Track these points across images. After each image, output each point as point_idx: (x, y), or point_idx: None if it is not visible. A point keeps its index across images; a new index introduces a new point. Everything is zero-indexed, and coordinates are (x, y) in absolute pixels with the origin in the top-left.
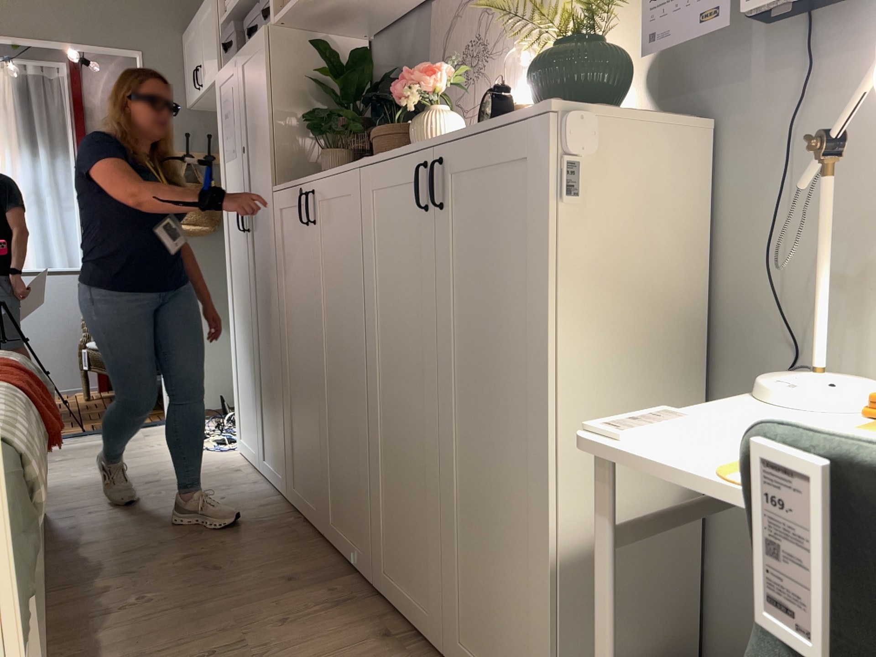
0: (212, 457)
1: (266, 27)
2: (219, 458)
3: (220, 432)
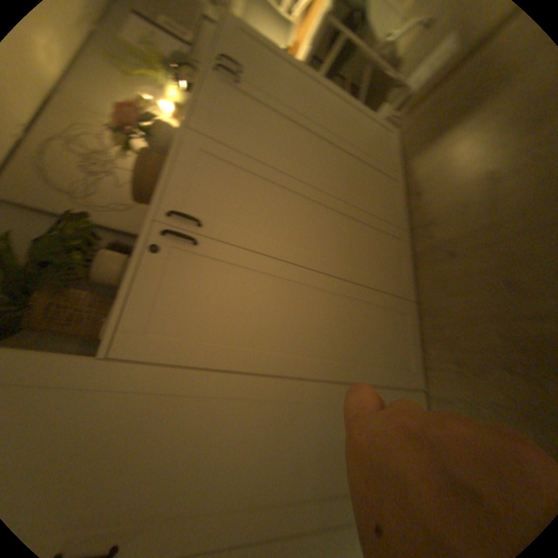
0: None
1: None
2: None
3: None
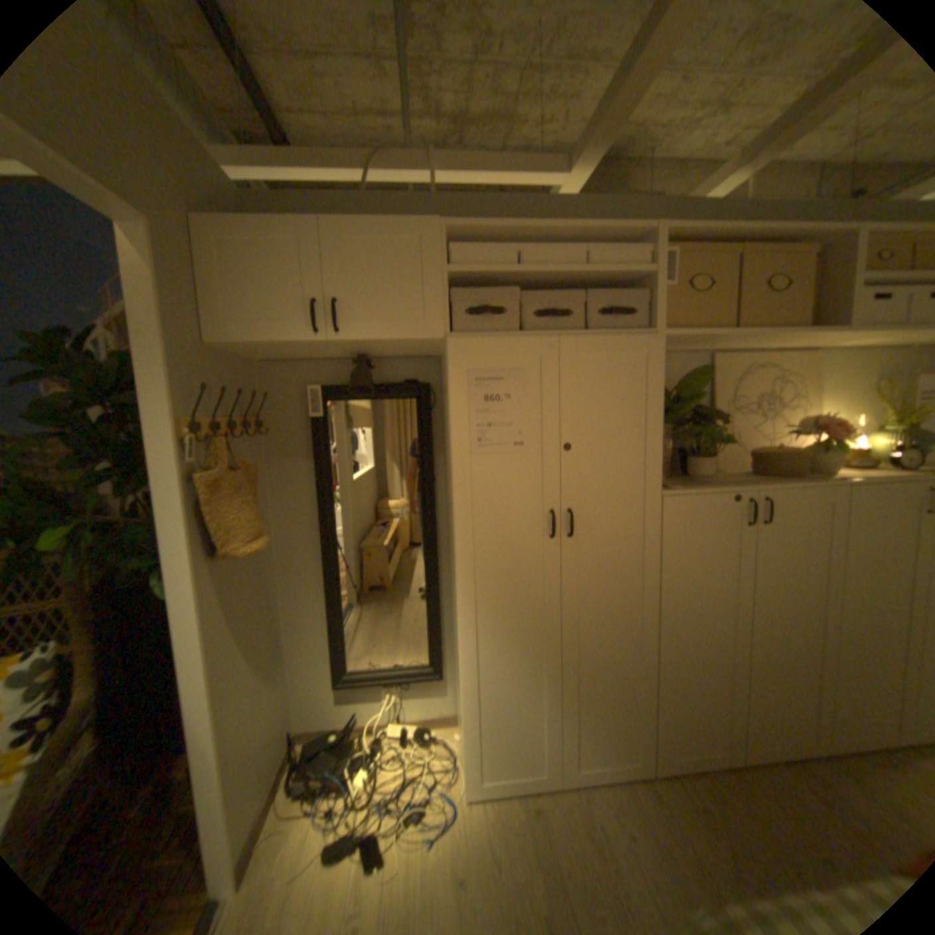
0: (468, 839)
1: (660, 339)
2: (478, 830)
3: (353, 818)
